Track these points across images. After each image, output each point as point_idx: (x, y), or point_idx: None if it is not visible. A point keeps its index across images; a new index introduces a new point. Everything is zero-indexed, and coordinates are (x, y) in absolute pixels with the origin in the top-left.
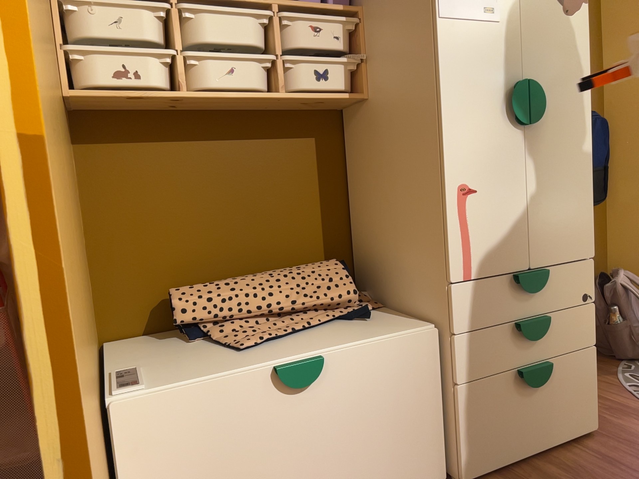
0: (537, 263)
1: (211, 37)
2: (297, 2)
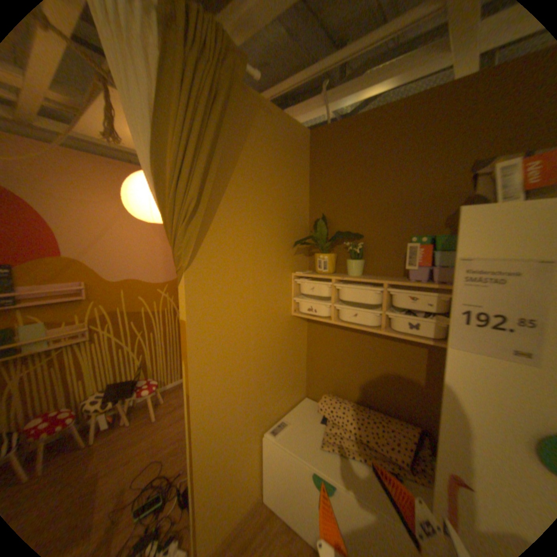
0: None
1: (348, 297)
2: (401, 281)
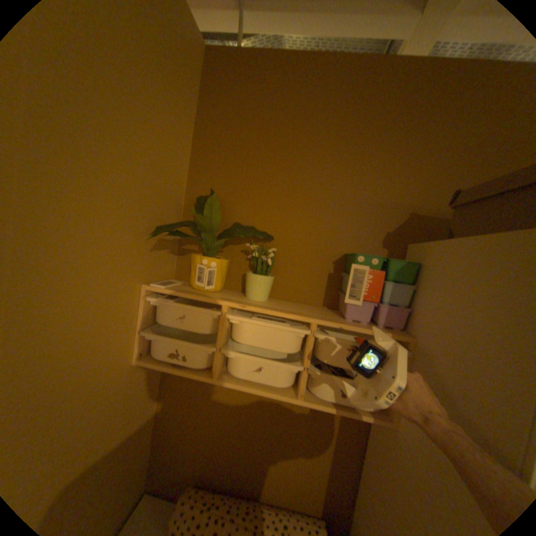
0: None
1: (249, 340)
2: (340, 323)
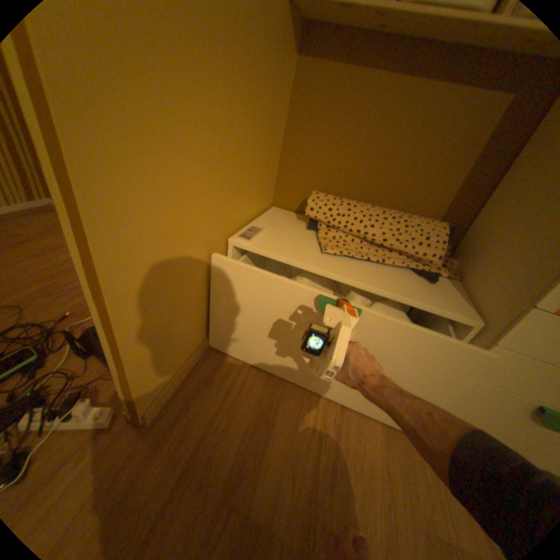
0: None
1: None
2: None
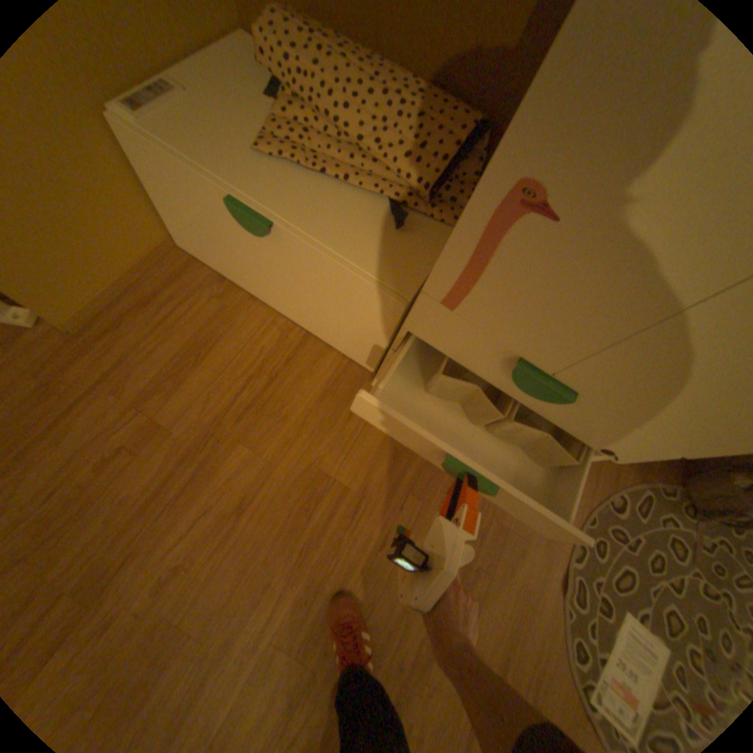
0: (571, 382)
1: None
2: None
